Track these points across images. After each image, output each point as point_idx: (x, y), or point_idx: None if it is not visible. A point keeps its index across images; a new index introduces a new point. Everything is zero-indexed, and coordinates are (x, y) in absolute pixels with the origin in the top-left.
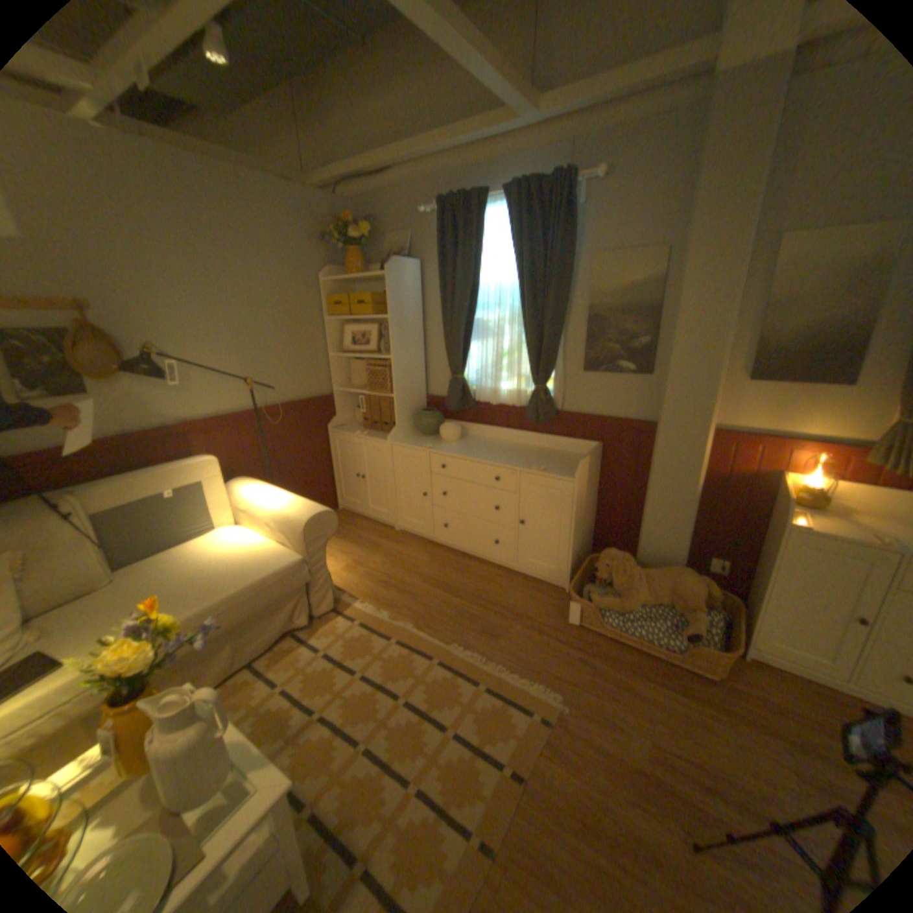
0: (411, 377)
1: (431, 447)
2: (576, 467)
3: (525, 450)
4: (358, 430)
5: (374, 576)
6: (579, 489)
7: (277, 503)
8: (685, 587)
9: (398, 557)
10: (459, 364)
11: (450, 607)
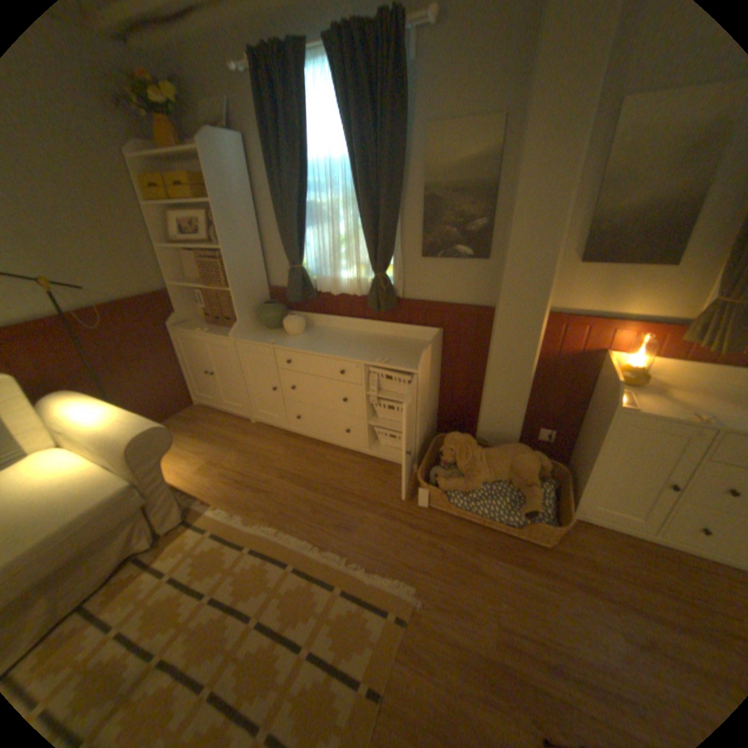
0: (248, 267)
1: (274, 342)
2: (419, 356)
3: (370, 339)
4: (201, 326)
5: (229, 476)
6: (423, 379)
7: (95, 423)
8: (522, 464)
9: (254, 452)
10: (297, 252)
11: (305, 502)
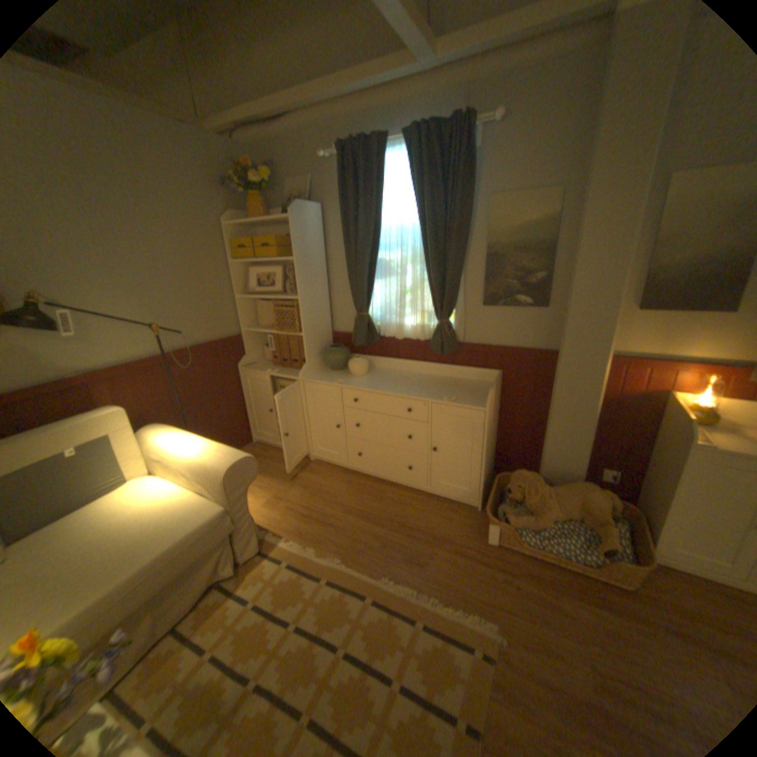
0: (318, 315)
1: (342, 381)
2: (483, 395)
3: (431, 380)
4: (268, 367)
5: (295, 510)
6: (489, 416)
7: (193, 451)
8: (593, 502)
9: (317, 487)
10: (365, 301)
11: (374, 537)
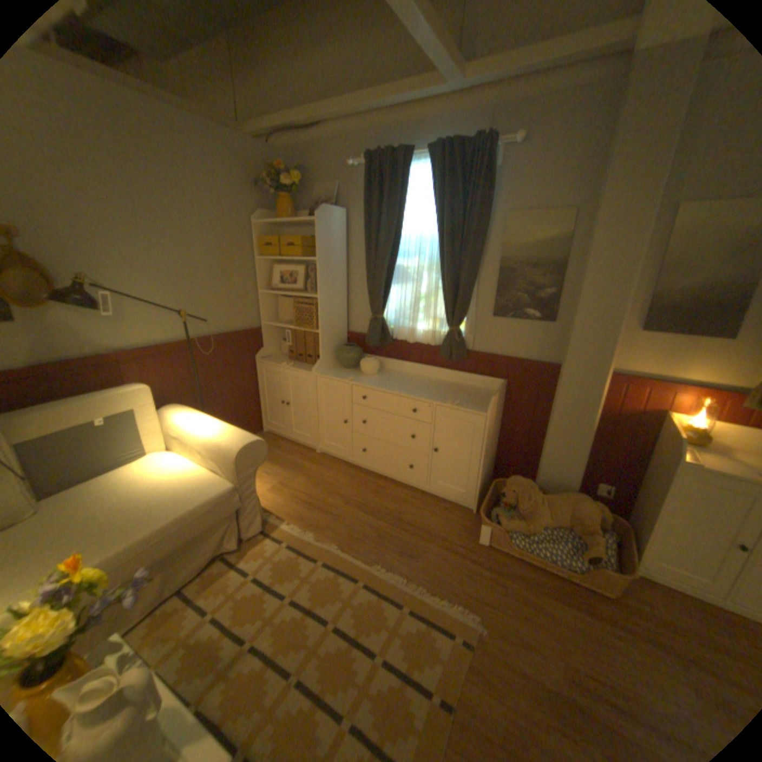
0: (335, 314)
1: (353, 379)
2: (486, 402)
3: (438, 384)
4: (284, 361)
5: (299, 497)
6: (490, 422)
7: (209, 431)
8: (583, 512)
9: (320, 478)
10: (381, 305)
11: (371, 528)
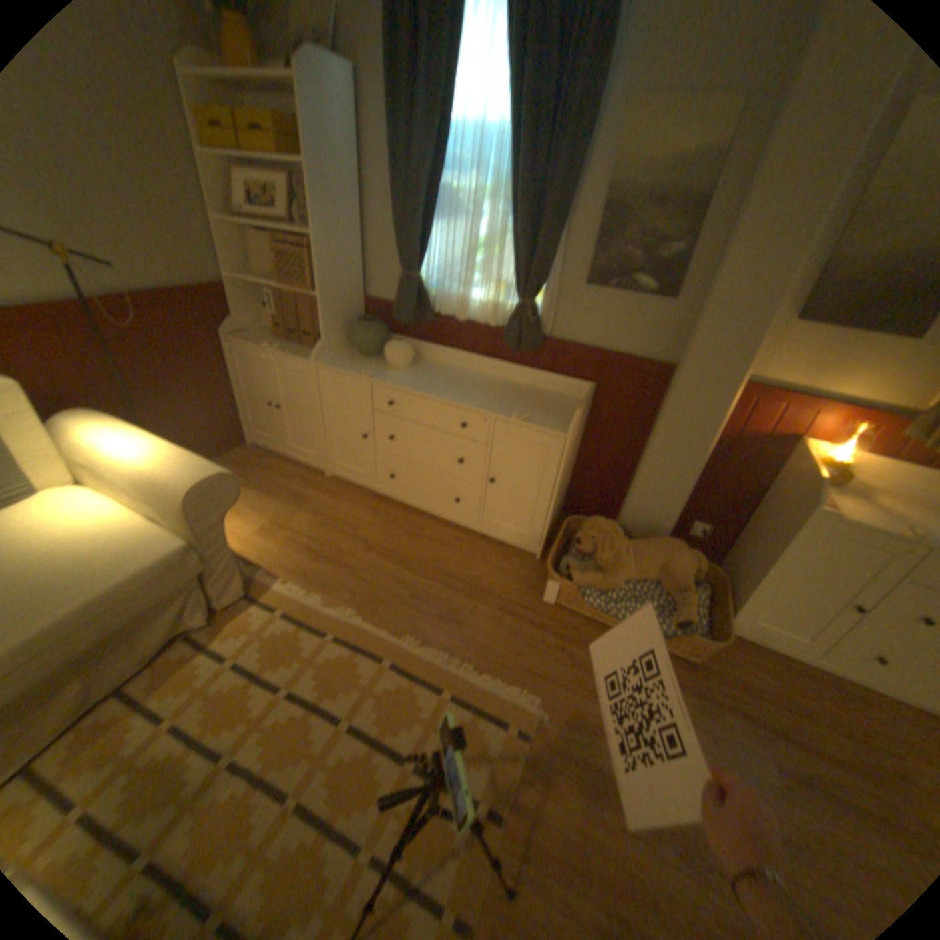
0: (342, 268)
1: (373, 376)
2: (566, 416)
3: (498, 387)
4: (266, 341)
5: (300, 543)
6: (569, 447)
7: (136, 460)
8: (677, 564)
9: (331, 516)
10: (415, 256)
11: (401, 585)
